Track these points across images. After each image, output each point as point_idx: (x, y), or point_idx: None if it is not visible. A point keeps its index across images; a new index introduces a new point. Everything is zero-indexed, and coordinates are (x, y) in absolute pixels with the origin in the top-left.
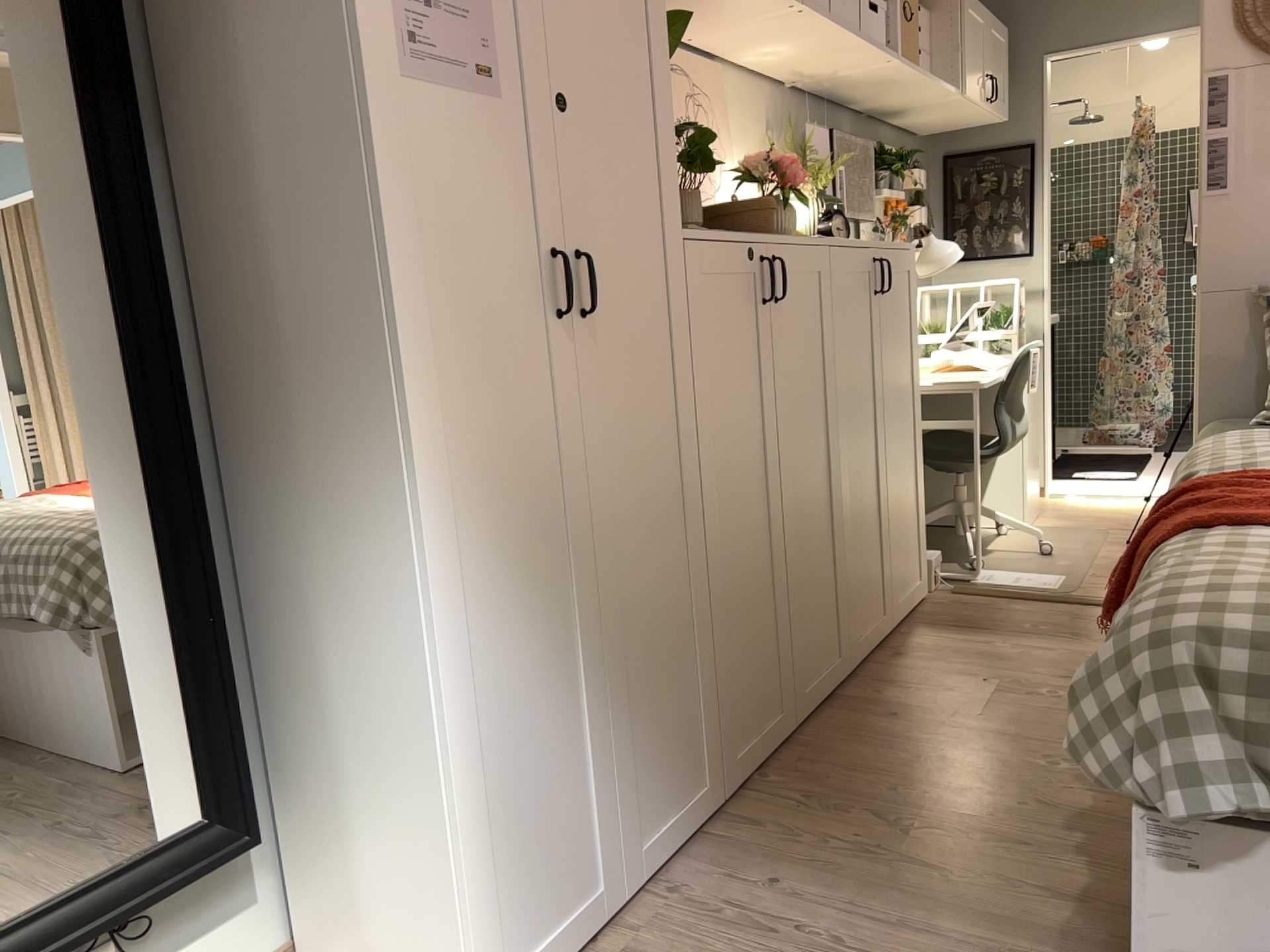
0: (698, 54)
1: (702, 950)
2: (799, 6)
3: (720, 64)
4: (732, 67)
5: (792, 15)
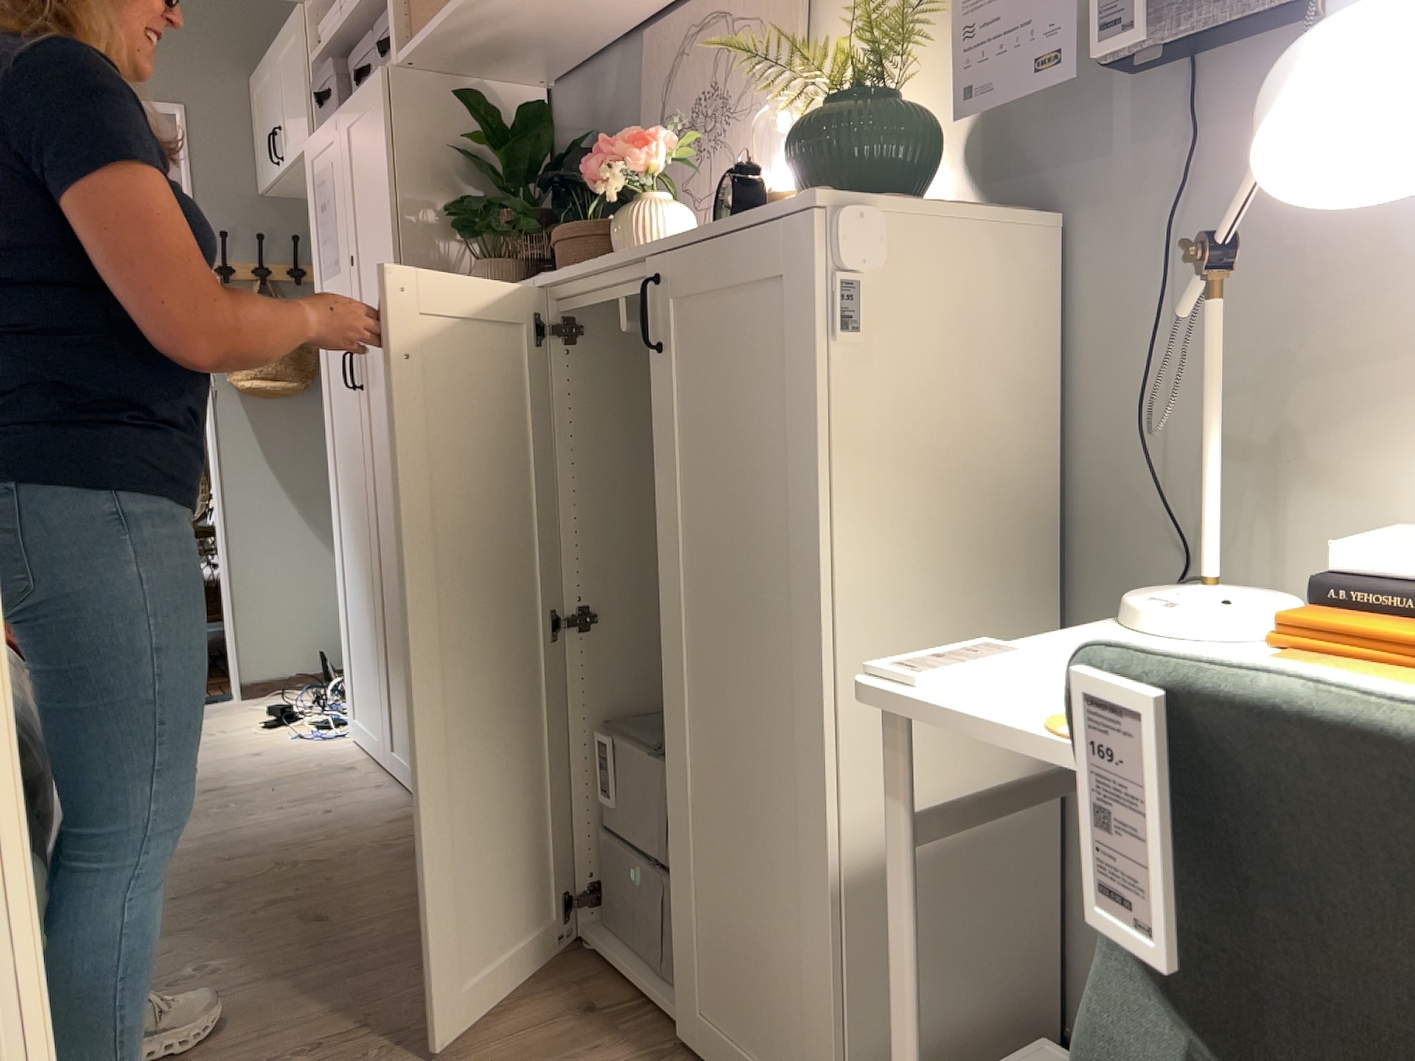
0: None
1: (322, 787)
2: None
3: None
4: None
5: None
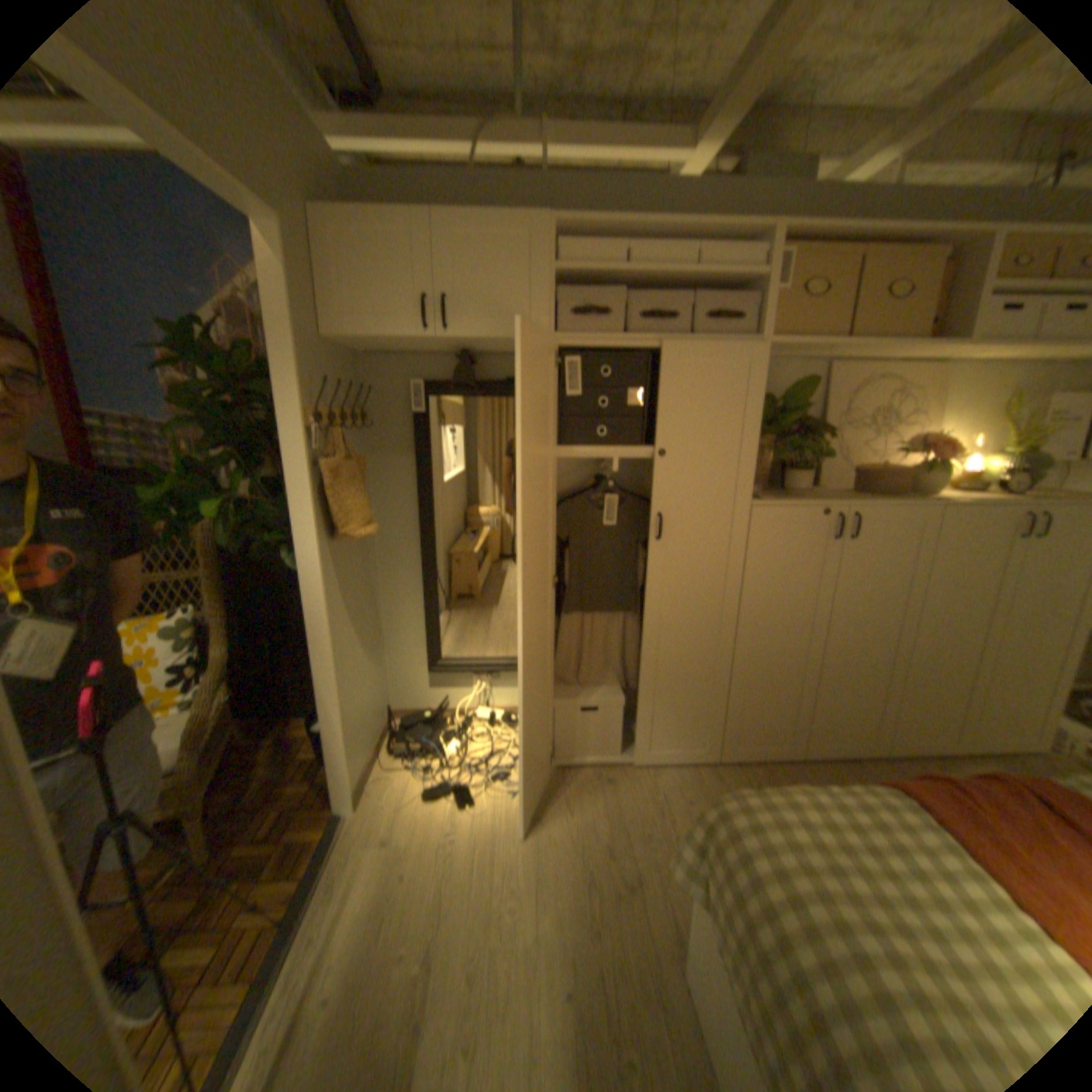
0: (925, 360)
1: (640, 798)
2: (969, 345)
3: (955, 362)
4: (970, 362)
5: (971, 347)
